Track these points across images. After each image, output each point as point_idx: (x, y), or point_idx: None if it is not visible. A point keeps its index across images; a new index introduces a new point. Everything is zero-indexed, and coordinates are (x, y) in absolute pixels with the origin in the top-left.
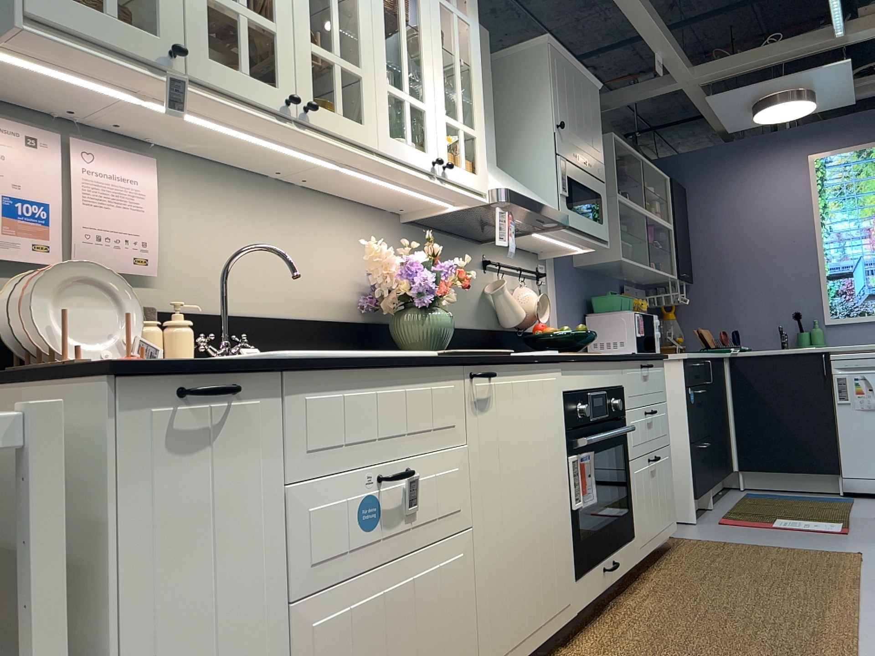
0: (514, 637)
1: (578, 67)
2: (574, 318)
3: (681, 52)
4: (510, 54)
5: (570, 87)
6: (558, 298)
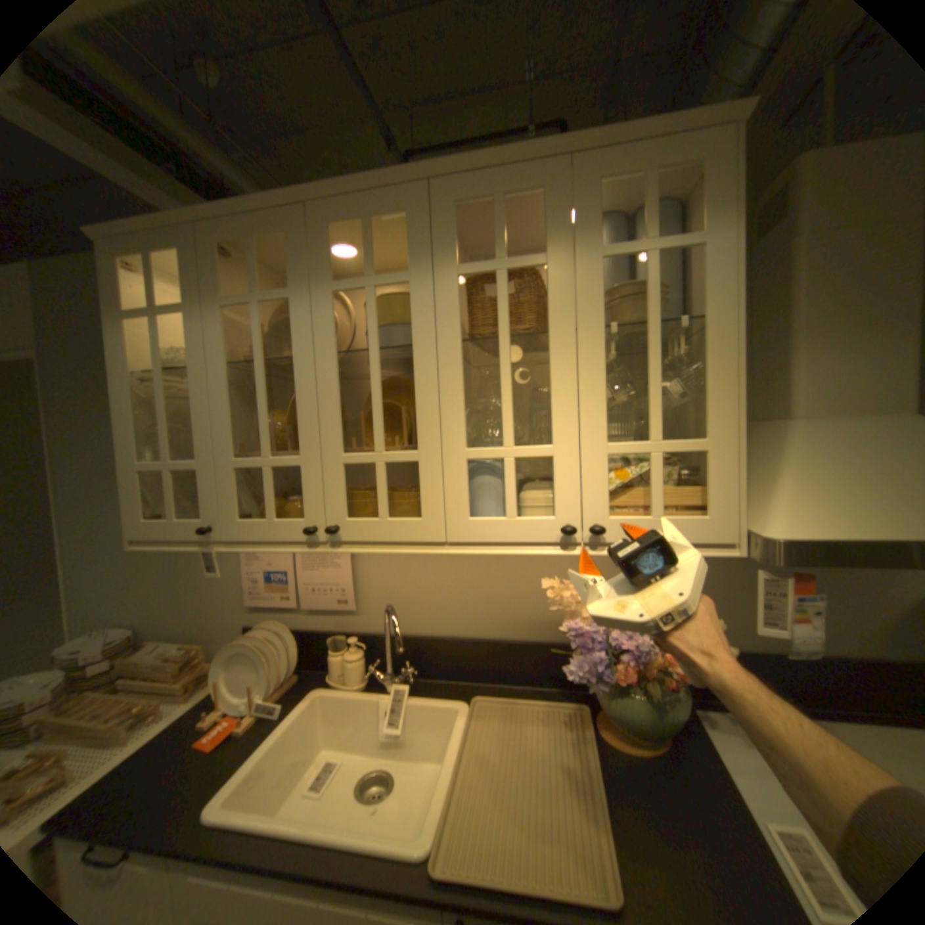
0: None
1: None
2: None
3: None
4: None
5: None
6: None
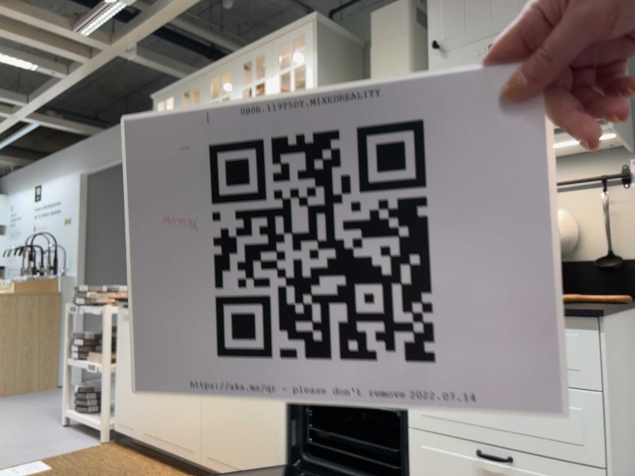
0: (221, 457)
1: None
2: None
3: None
4: None
5: None
6: None
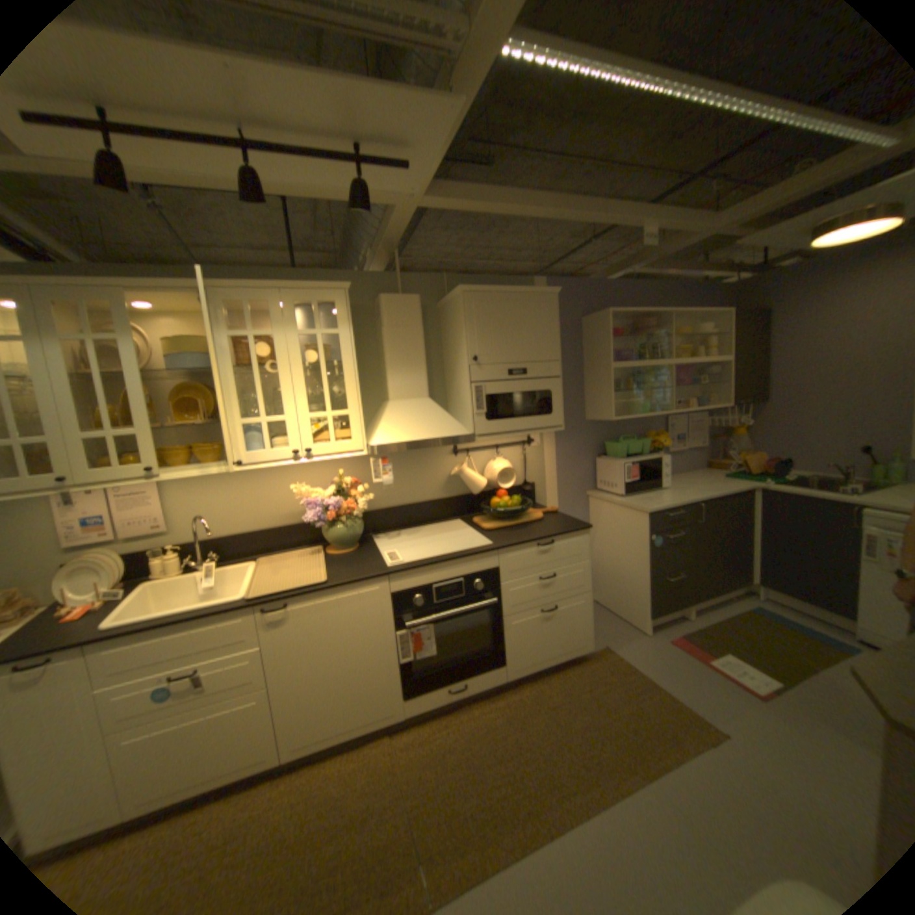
0: (317, 737)
1: (514, 290)
2: (579, 461)
3: (684, 210)
4: (449, 299)
5: (498, 314)
6: (555, 452)
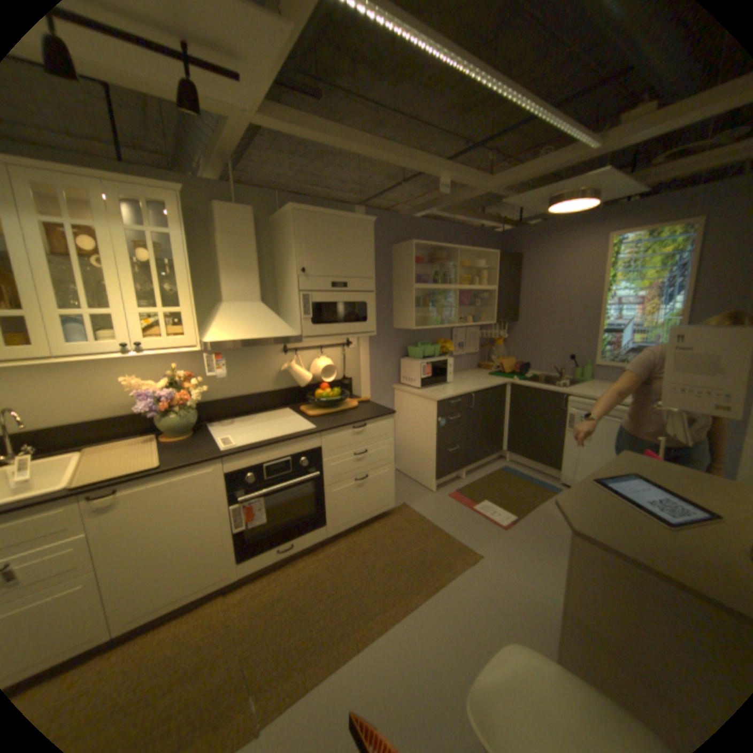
0: (151, 607)
1: (337, 214)
2: (387, 361)
3: (469, 169)
4: (280, 214)
5: (324, 234)
6: (369, 353)
